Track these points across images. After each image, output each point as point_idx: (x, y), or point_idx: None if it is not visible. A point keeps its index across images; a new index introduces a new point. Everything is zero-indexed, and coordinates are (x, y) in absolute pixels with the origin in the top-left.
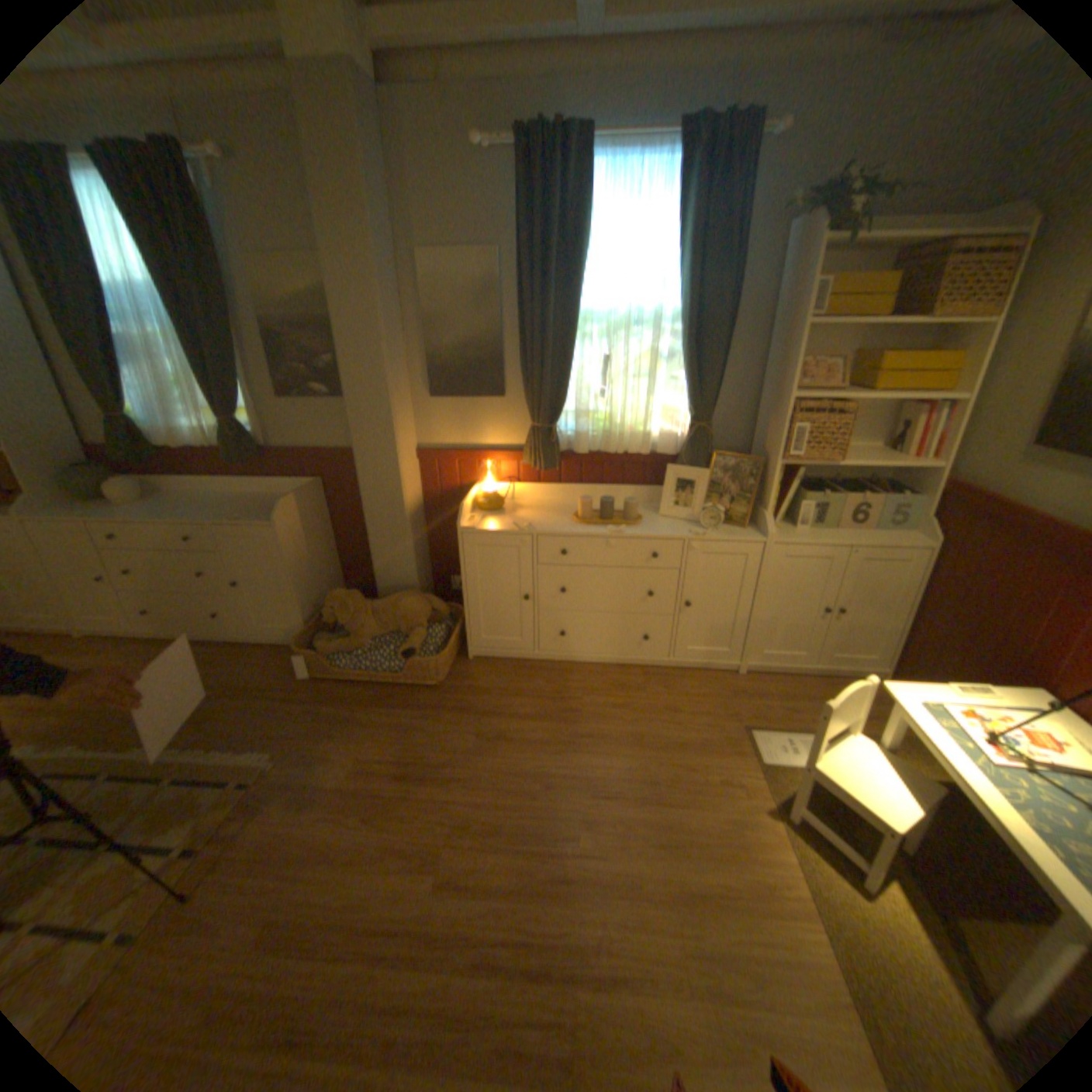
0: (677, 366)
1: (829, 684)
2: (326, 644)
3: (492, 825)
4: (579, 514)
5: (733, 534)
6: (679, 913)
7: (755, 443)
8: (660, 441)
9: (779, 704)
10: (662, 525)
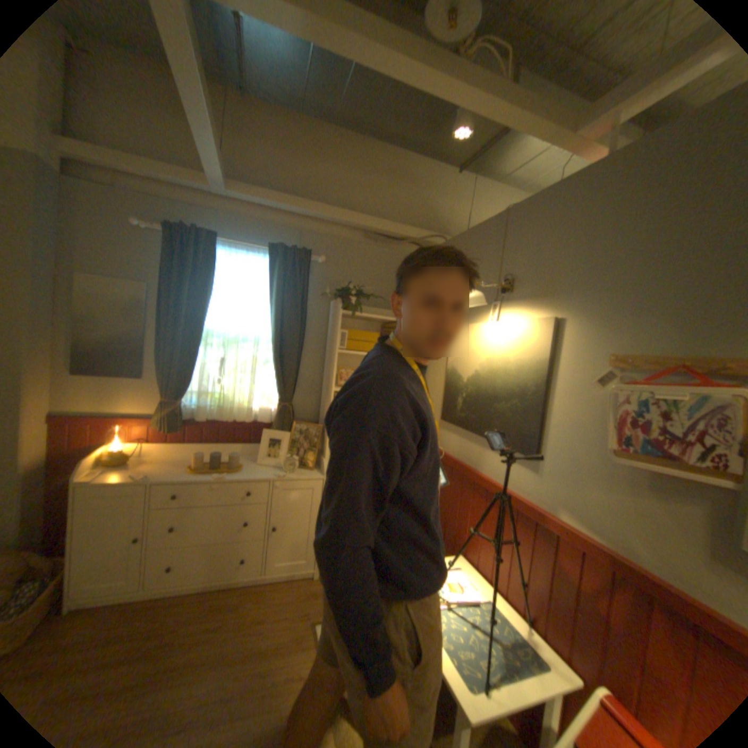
0: (271, 369)
1: None
2: None
3: None
4: (193, 466)
5: (304, 475)
6: None
7: (320, 416)
8: (261, 414)
9: None
10: (257, 471)
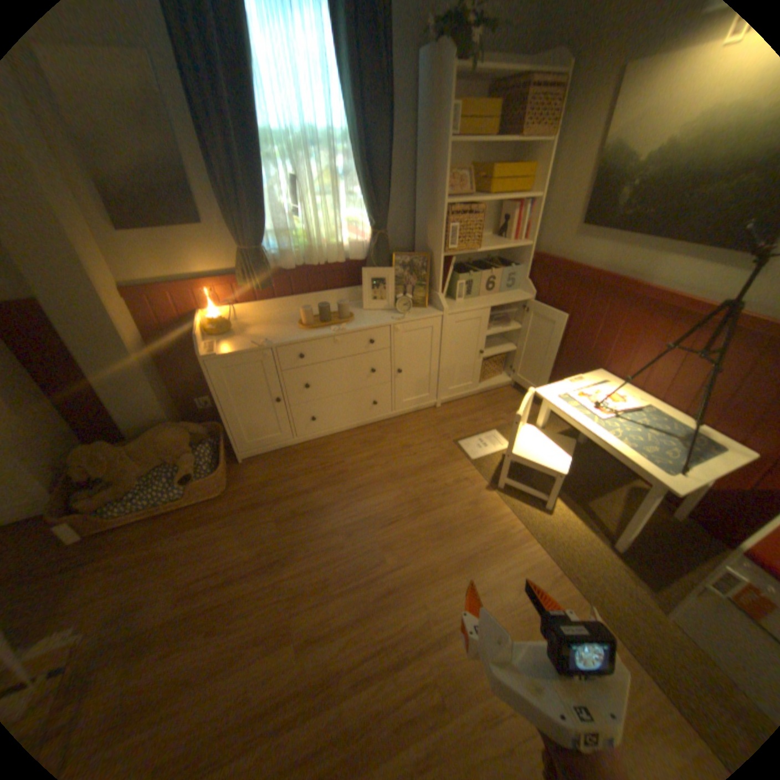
0: (352, 183)
1: (485, 396)
2: (87, 501)
3: (319, 582)
4: (303, 321)
5: (420, 313)
6: (463, 573)
7: (416, 242)
8: (350, 249)
9: (464, 418)
10: (369, 317)
